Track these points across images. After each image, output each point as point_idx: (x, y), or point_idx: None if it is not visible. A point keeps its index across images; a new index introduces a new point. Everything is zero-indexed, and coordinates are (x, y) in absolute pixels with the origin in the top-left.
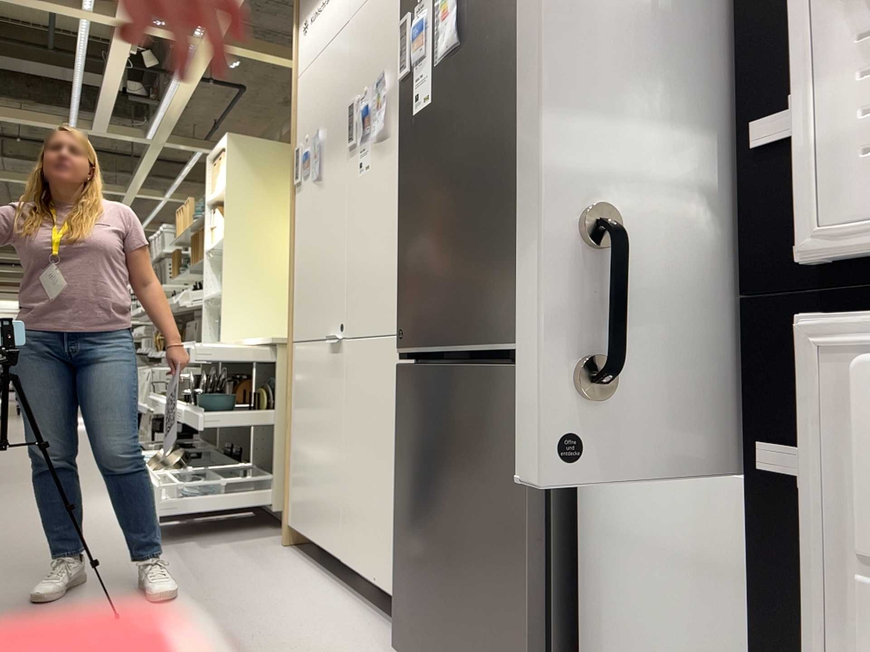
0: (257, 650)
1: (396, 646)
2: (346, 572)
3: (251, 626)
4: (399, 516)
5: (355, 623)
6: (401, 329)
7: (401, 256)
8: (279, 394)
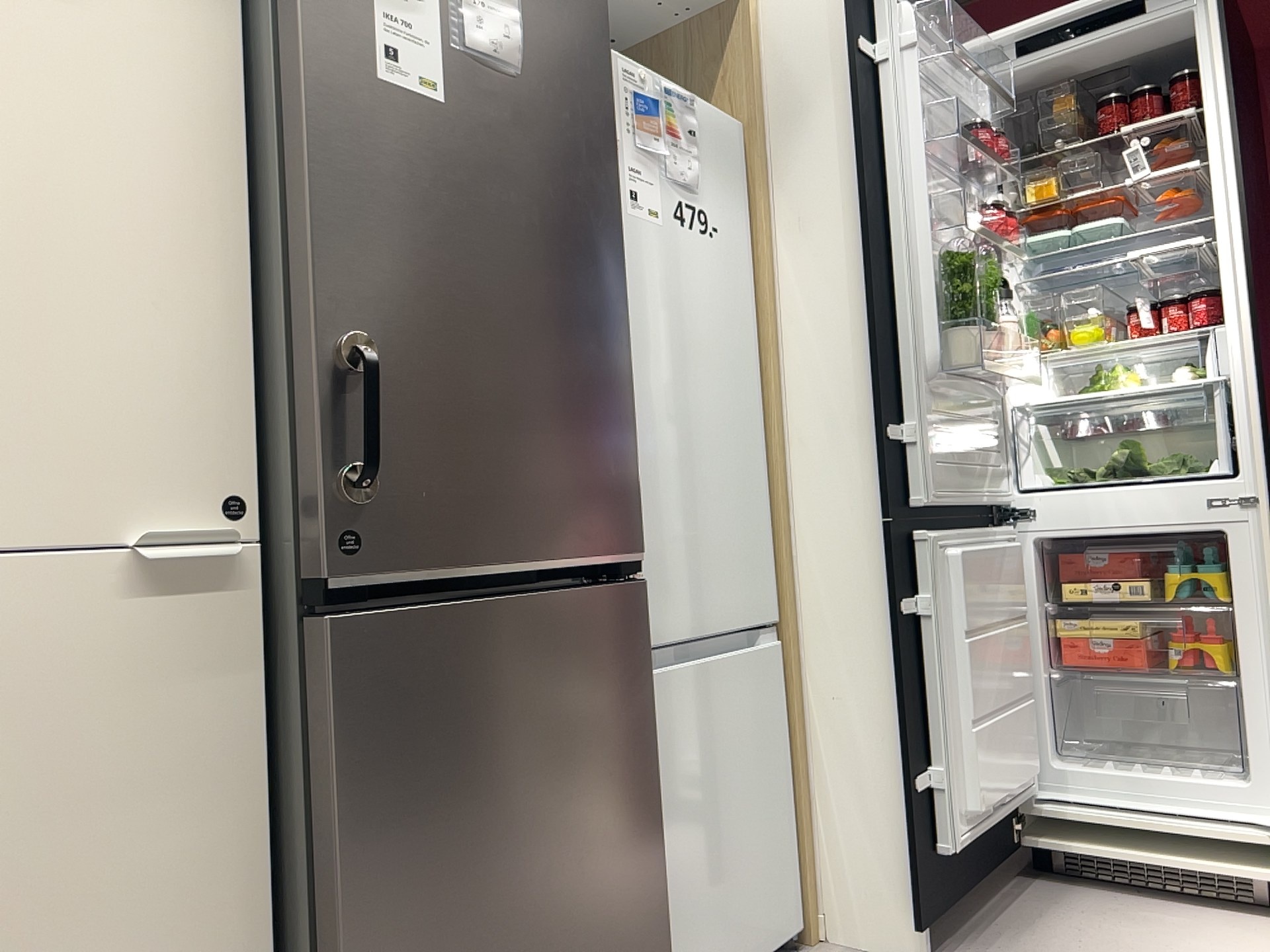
0: None
1: None
2: None
3: None
4: None
5: None
6: (342, 530)
7: (335, 361)
8: None
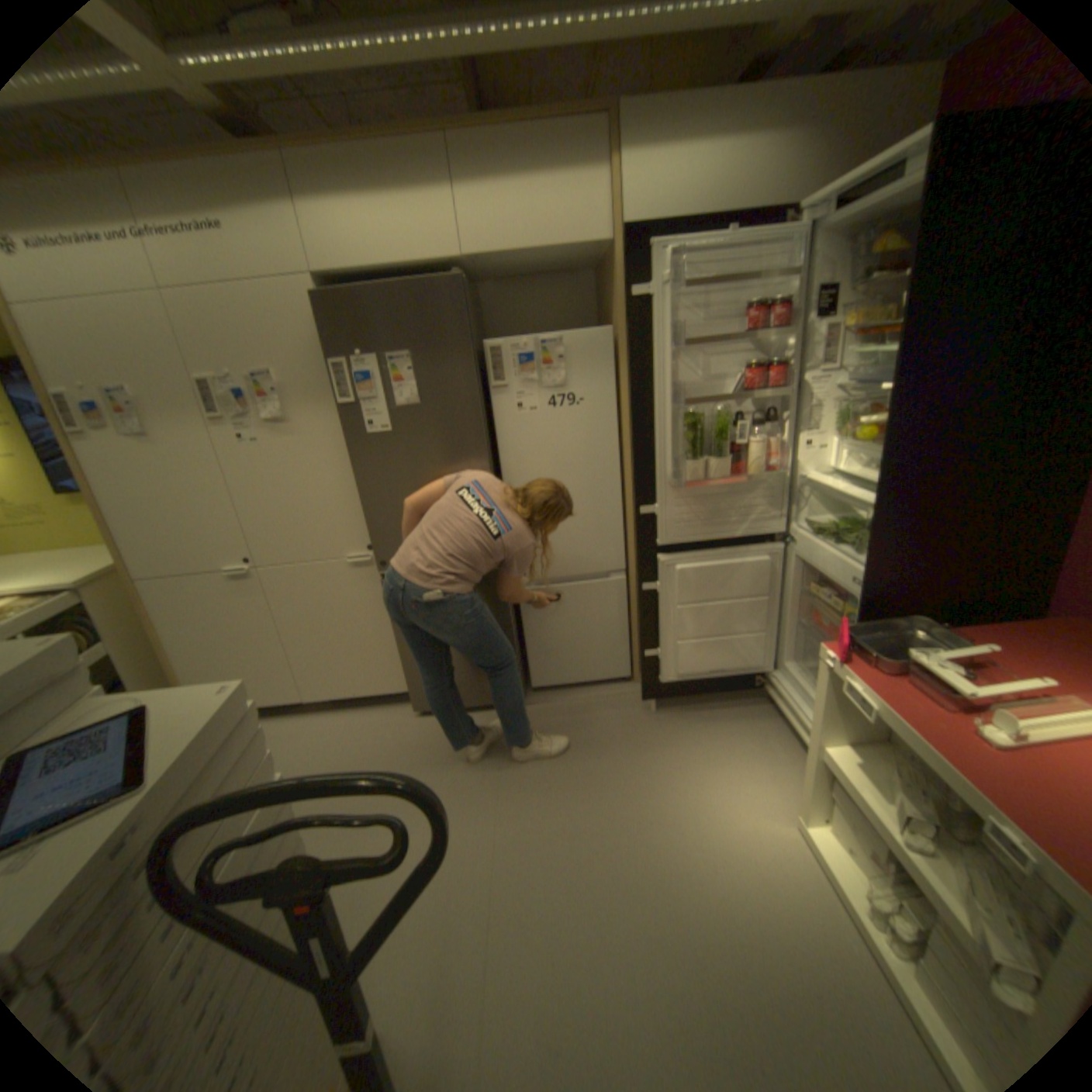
0: (342, 766)
1: (398, 712)
2: (287, 709)
3: (308, 765)
4: (405, 652)
5: (358, 720)
6: (382, 560)
7: (372, 519)
8: (103, 626)
